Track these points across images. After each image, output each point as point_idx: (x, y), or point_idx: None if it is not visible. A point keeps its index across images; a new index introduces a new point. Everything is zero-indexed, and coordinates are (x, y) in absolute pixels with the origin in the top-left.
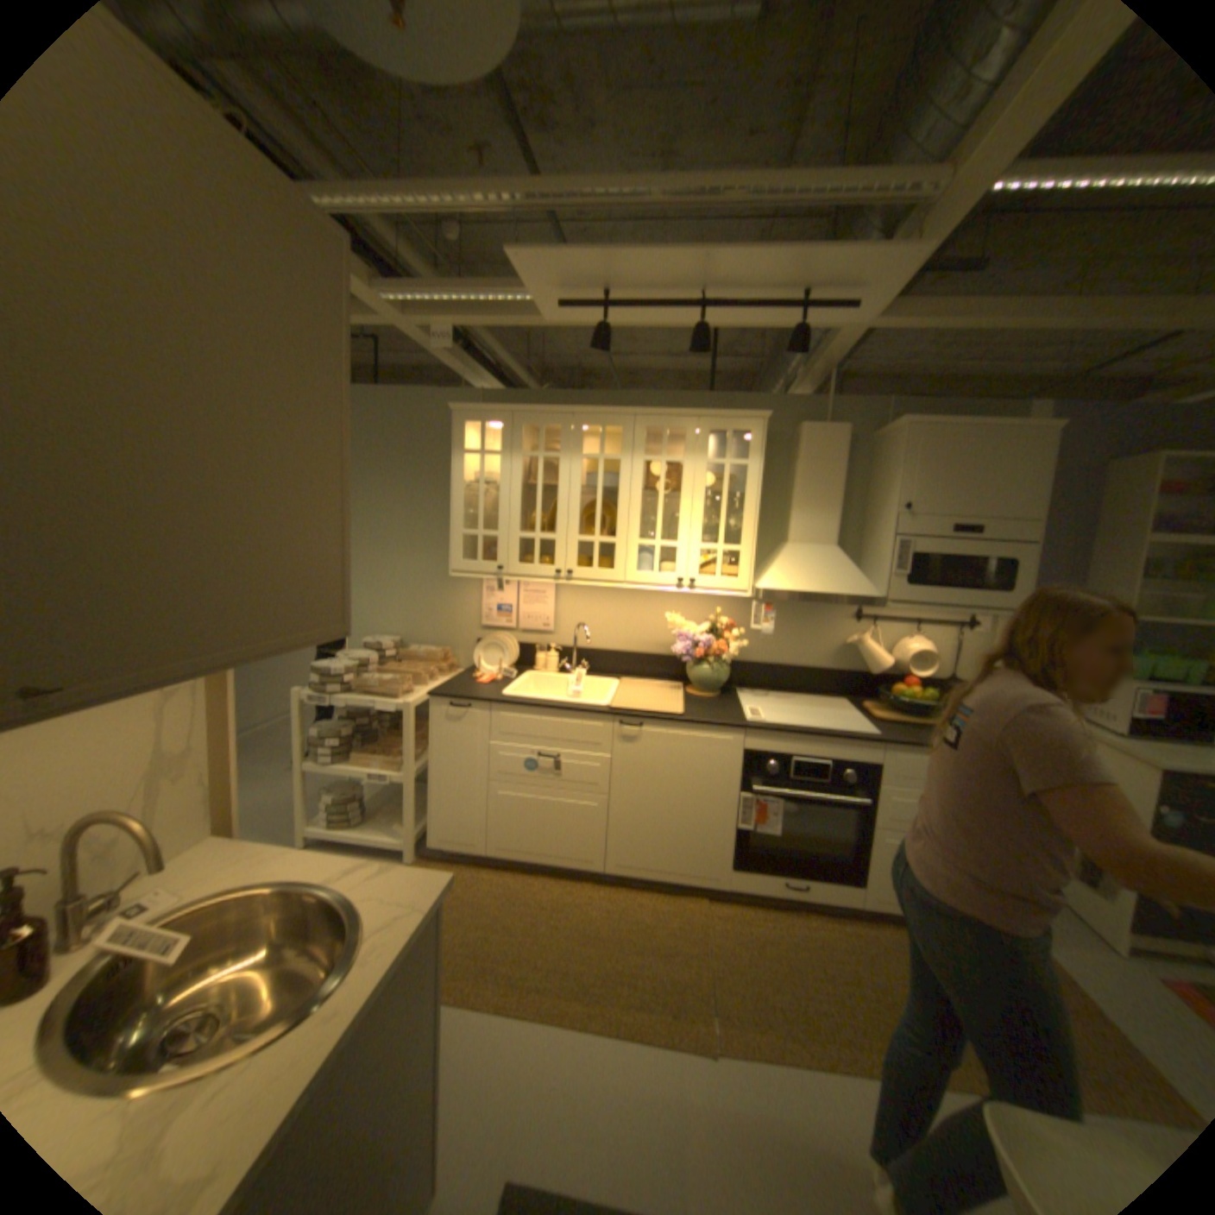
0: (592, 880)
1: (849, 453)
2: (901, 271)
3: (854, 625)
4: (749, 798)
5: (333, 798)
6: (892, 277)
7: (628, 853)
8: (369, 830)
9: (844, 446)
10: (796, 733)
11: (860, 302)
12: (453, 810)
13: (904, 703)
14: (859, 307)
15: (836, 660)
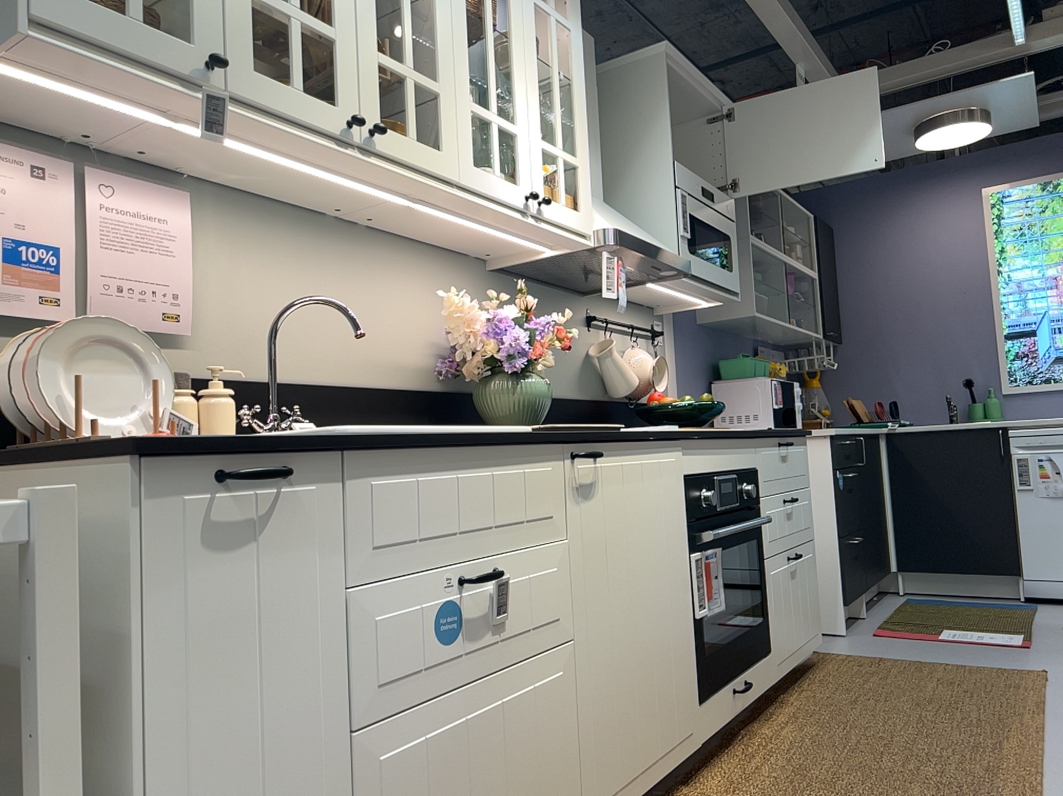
0: None
1: (597, 80)
2: None
3: (588, 333)
4: (698, 558)
5: None
6: None
7: (607, 760)
8: None
9: (595, 66)
10: (717, 433)
11: None
12: None
13: (688, 412)
14: None
15: (582, 385)
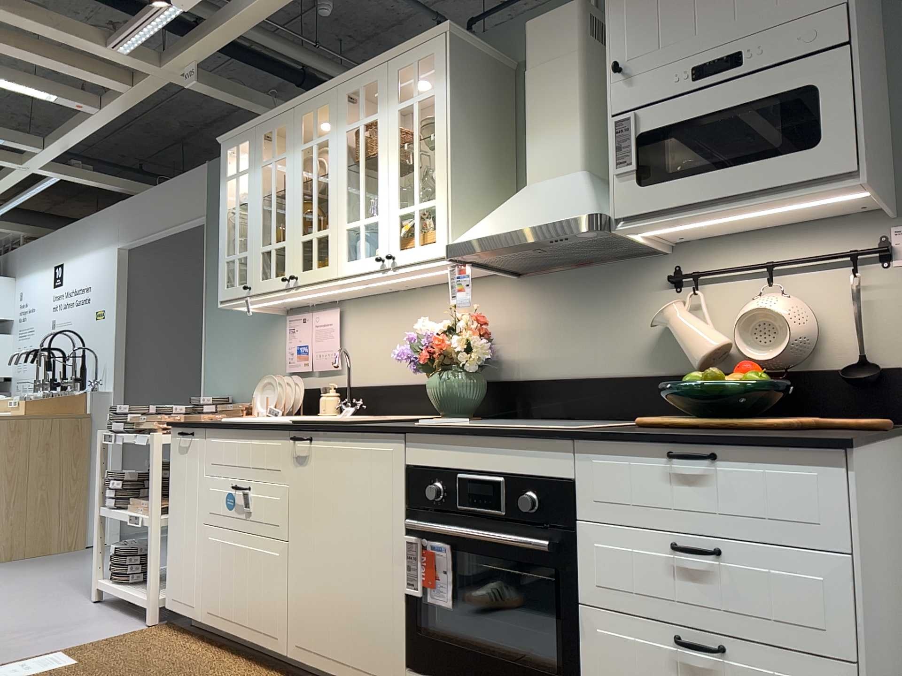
0: (289, 672)
1: (581, 40)
2: None
3: (670, 297)
4: (412, 542)
5: (120, 547)
6: None
7: (304, 626)
8: (142, 587)
9: (571, 32)
10: (453, 431)
11: None
12: (180, 559)
13: (691, 395)
14: None
15: (652, 359)
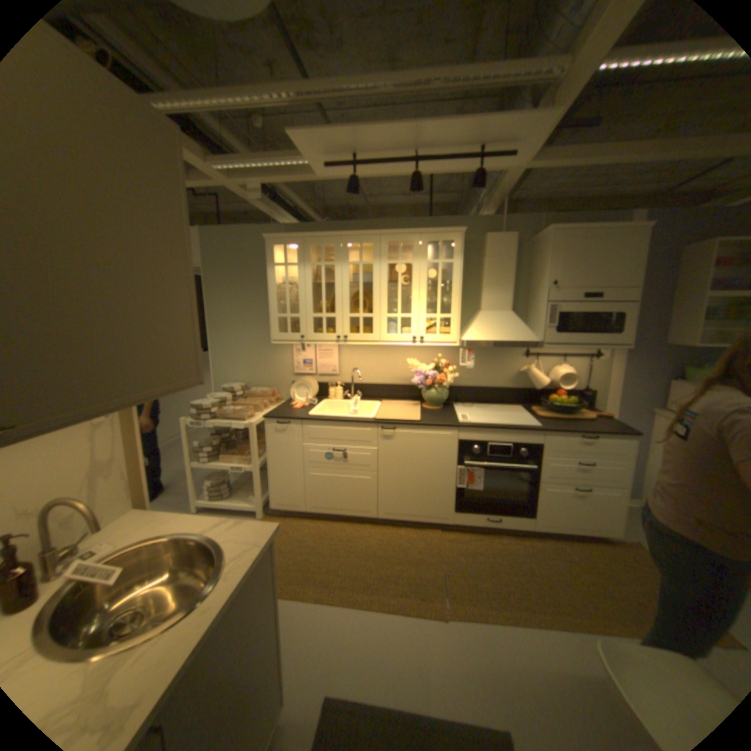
0: (371, 523)
1: (517, 251)
2: (543, 130)
3: (525, 360)
4: (463, 469)
5: (212, 482)
6: (538, 134)
7: (391, 505)
8: (235, 500)
9: (514, 247)
10: (490, 428)
11: (519, 152)
12: (285, 486)
13: (556, 406)
14: (518, 155)
15: (514, 382)
